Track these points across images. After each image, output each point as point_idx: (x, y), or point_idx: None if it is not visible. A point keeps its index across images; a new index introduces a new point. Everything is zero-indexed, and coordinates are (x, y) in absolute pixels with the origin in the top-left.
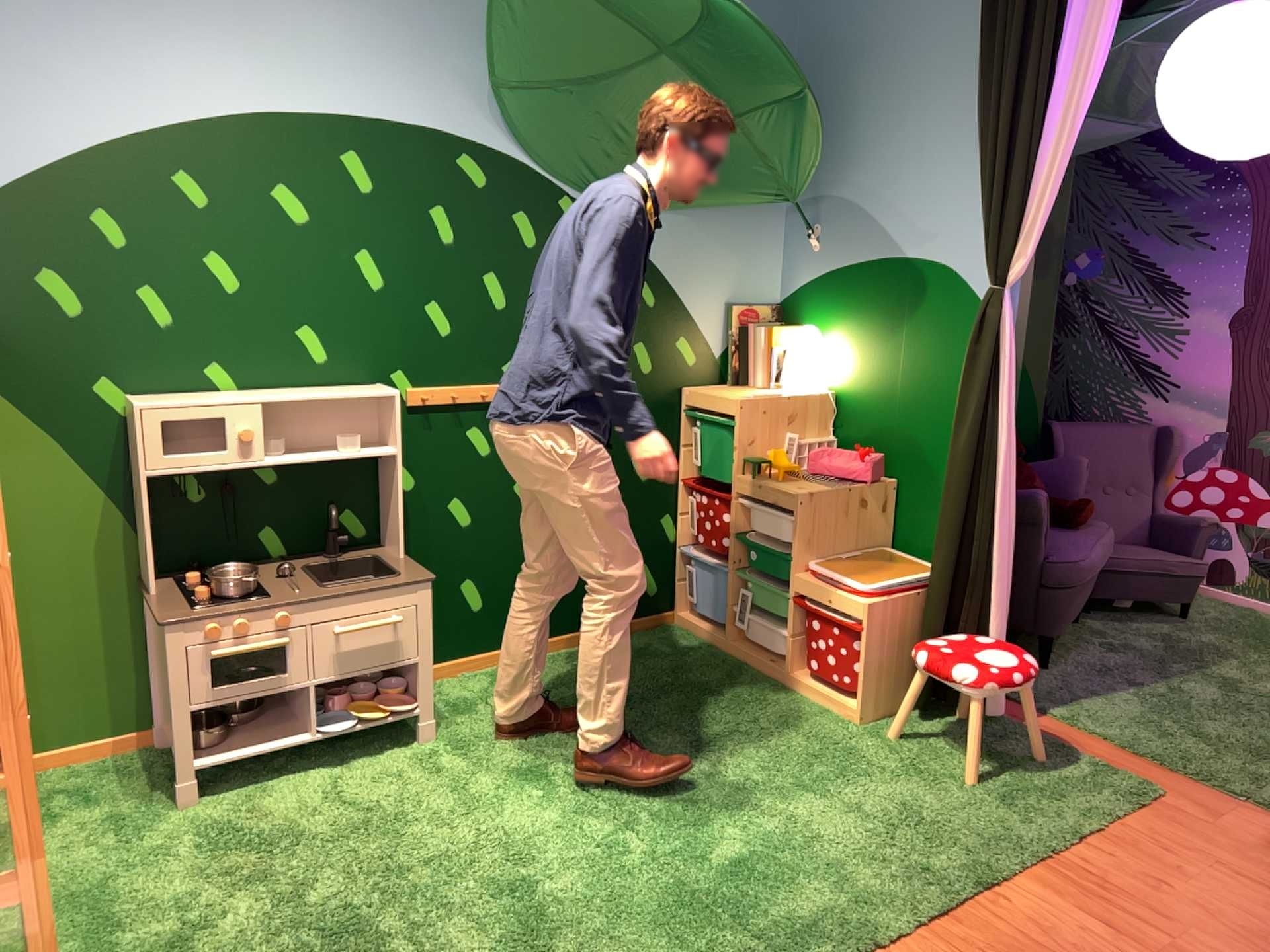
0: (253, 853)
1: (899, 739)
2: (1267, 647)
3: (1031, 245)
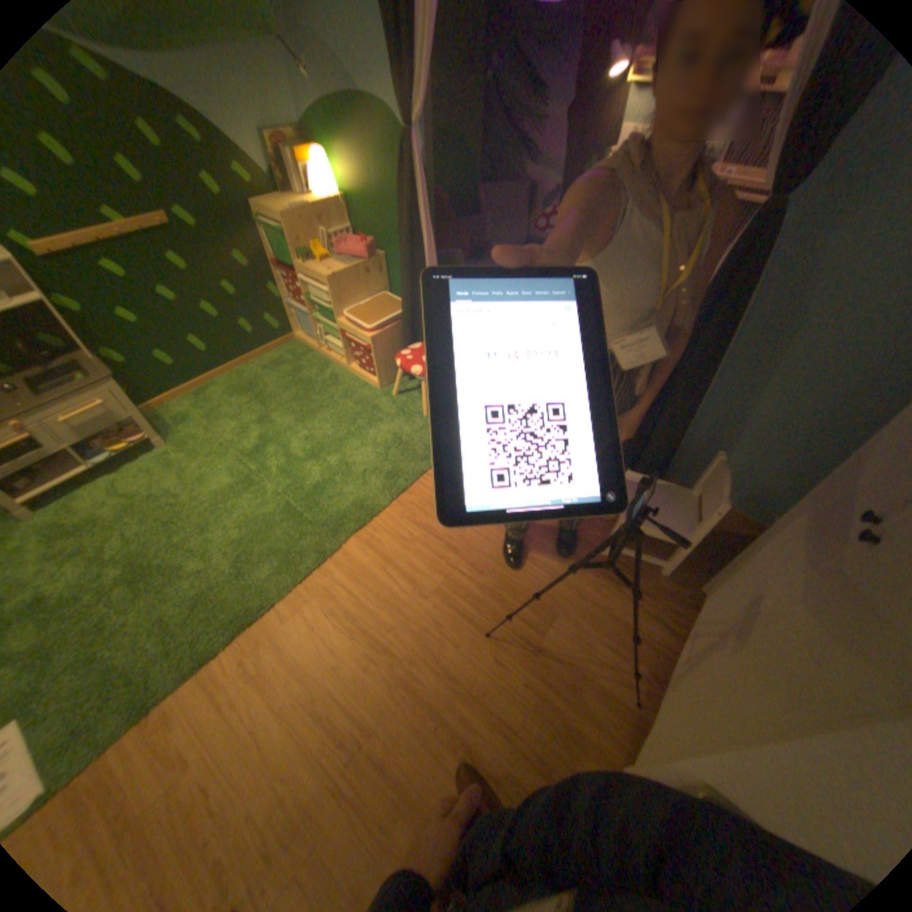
0: (70, 539)
1: (397, 396)
2: None
3: (421, 94)
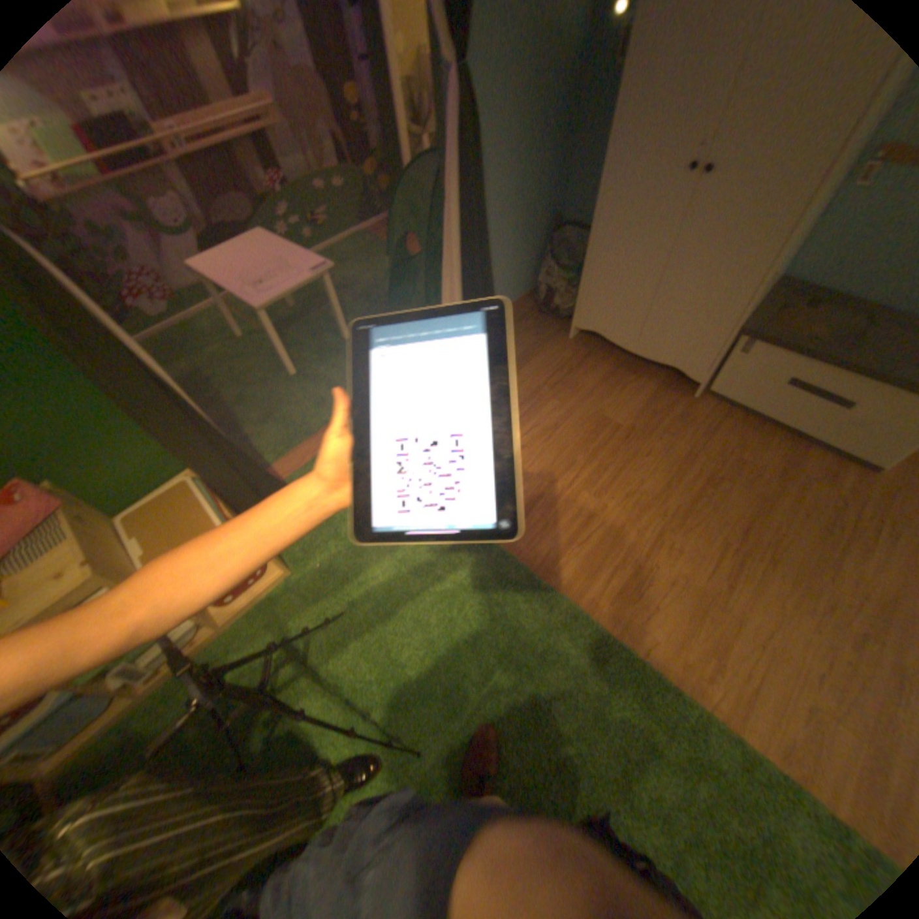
0: None
1: (309, 546)
2: (189, 353)
3: None
